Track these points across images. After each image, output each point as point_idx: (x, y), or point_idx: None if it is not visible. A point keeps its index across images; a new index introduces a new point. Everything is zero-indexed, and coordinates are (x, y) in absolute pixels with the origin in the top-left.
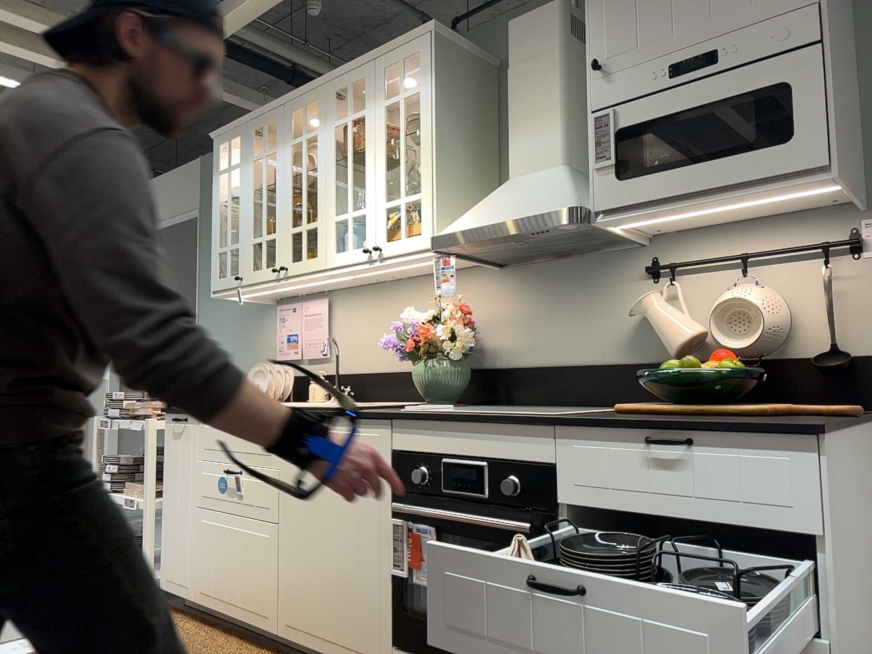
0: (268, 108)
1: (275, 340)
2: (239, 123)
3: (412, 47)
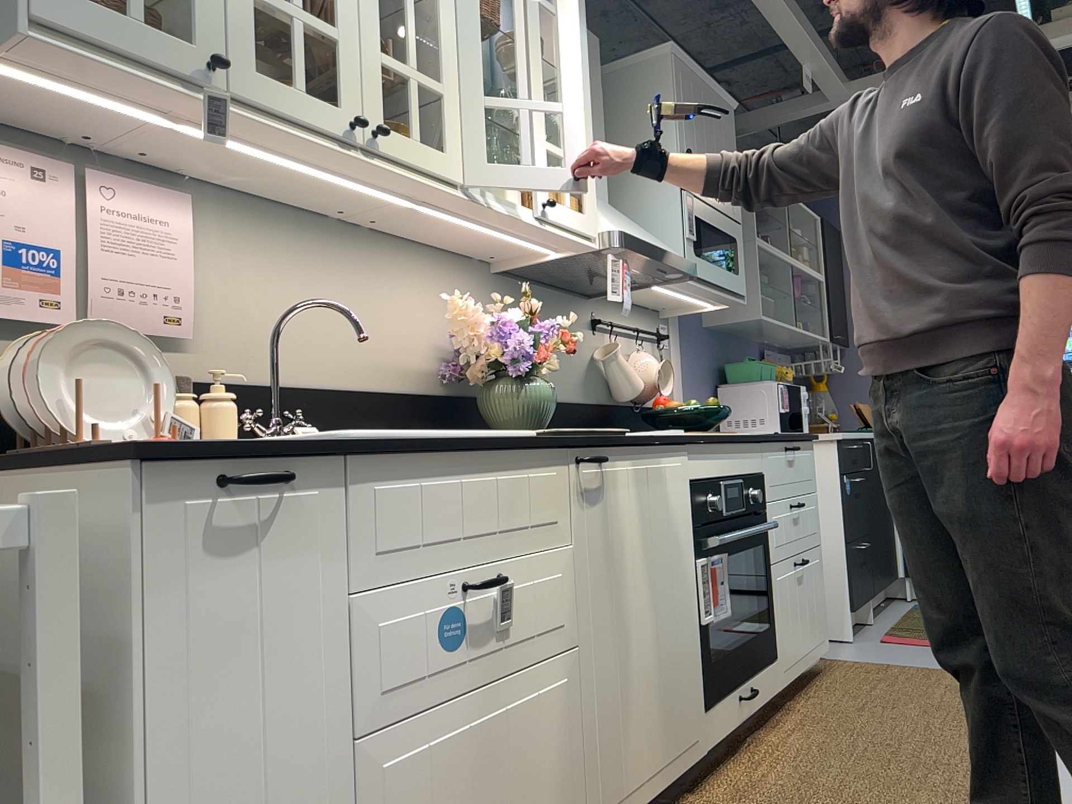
0: None
1: None
2: None
3: None
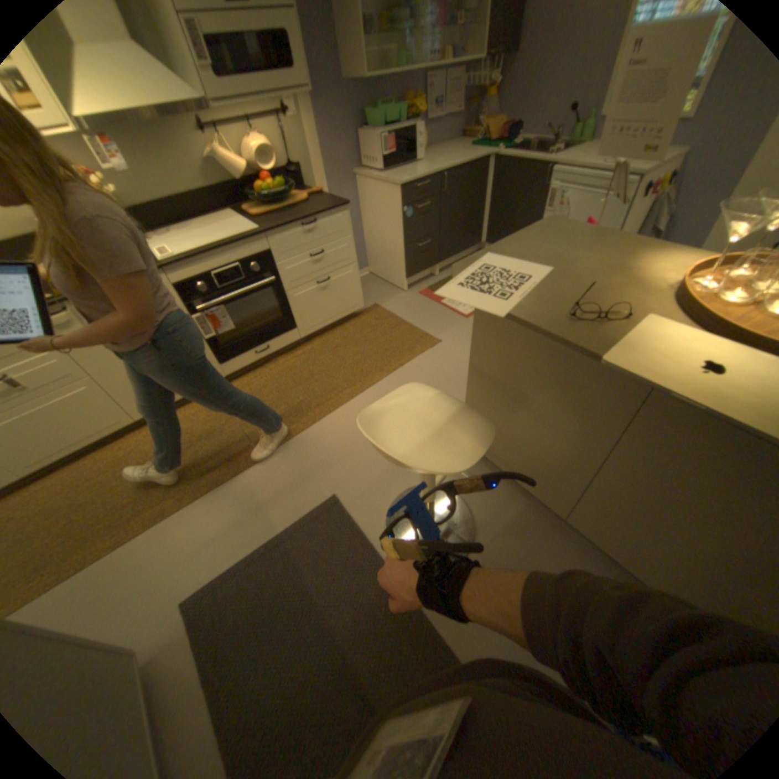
0: None
1: None
2: None
3: None
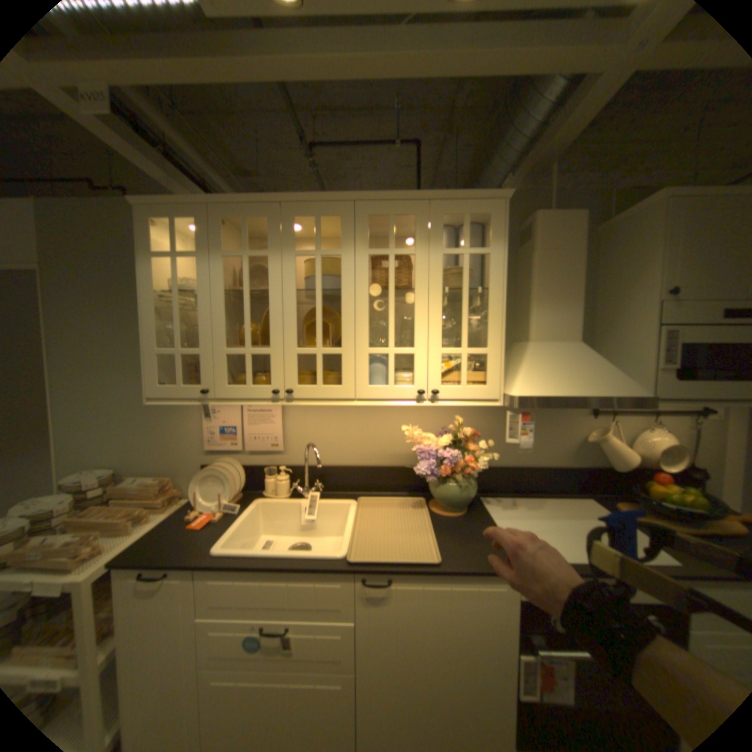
0: (253, 198)
1: (199, 428)
2: (192, 200)
3: (483, 205)
